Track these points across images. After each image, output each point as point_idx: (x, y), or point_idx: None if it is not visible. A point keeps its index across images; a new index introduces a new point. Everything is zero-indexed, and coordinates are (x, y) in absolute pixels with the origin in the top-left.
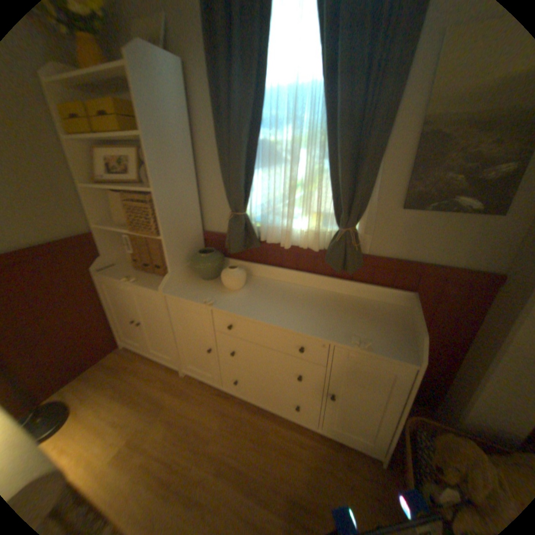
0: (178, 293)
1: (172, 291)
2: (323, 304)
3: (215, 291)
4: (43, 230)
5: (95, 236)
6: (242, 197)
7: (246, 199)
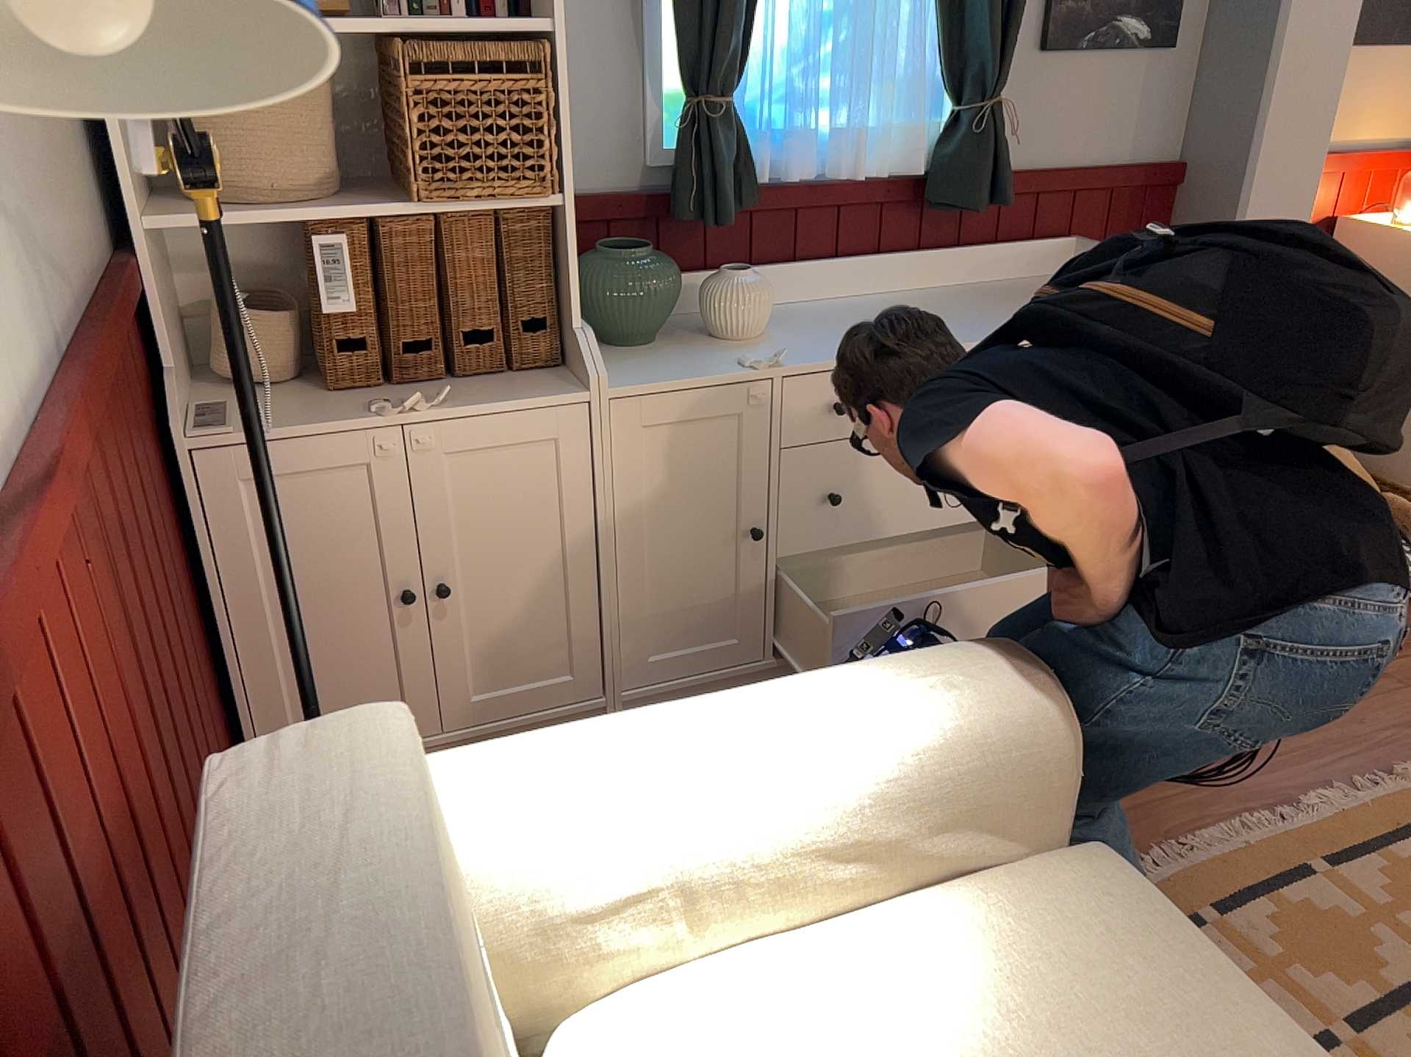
0: (640, 378)
1: (614, 381)
2: (956, 304)
3: (716, 349)
4: (77, 241)
5: (147, 274)
6: (740, 48)
7: (742, 54)
